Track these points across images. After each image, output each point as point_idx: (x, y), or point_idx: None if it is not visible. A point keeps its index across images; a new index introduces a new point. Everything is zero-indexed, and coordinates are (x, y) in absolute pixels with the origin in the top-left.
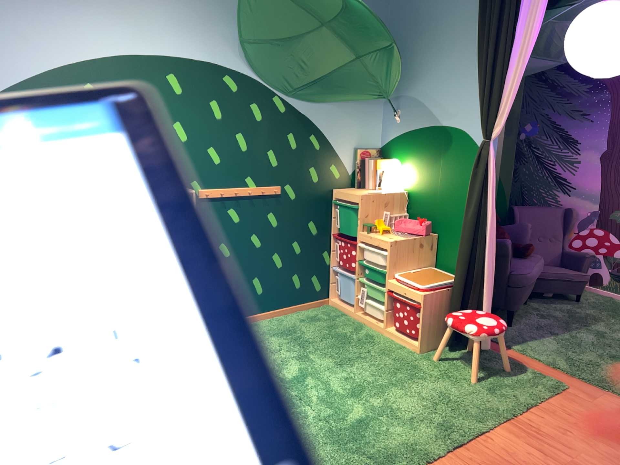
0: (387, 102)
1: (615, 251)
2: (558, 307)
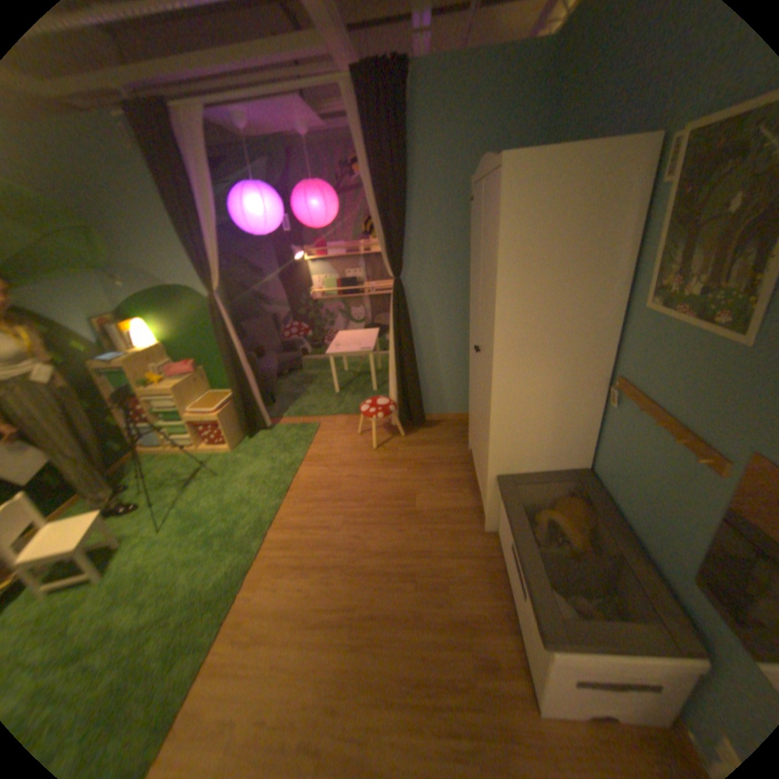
0: (101, 270)
1: (309, 332)
2: (295, 378)
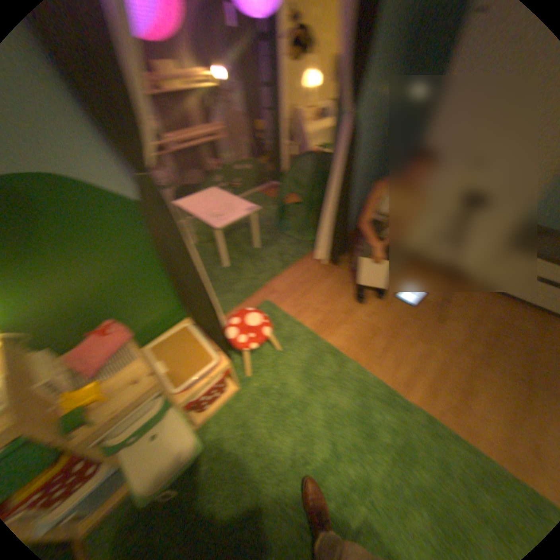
0: None
1: None
2: None
